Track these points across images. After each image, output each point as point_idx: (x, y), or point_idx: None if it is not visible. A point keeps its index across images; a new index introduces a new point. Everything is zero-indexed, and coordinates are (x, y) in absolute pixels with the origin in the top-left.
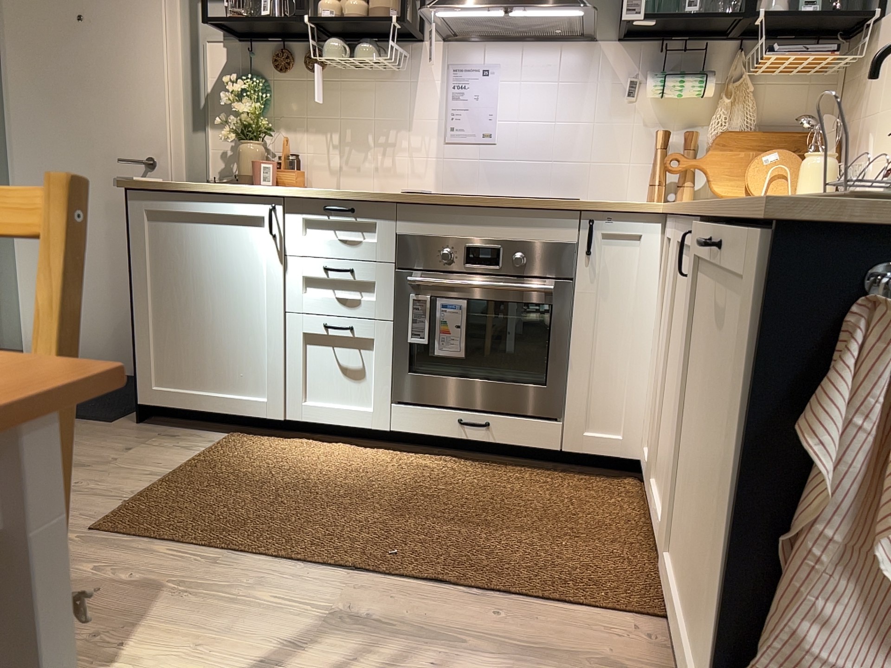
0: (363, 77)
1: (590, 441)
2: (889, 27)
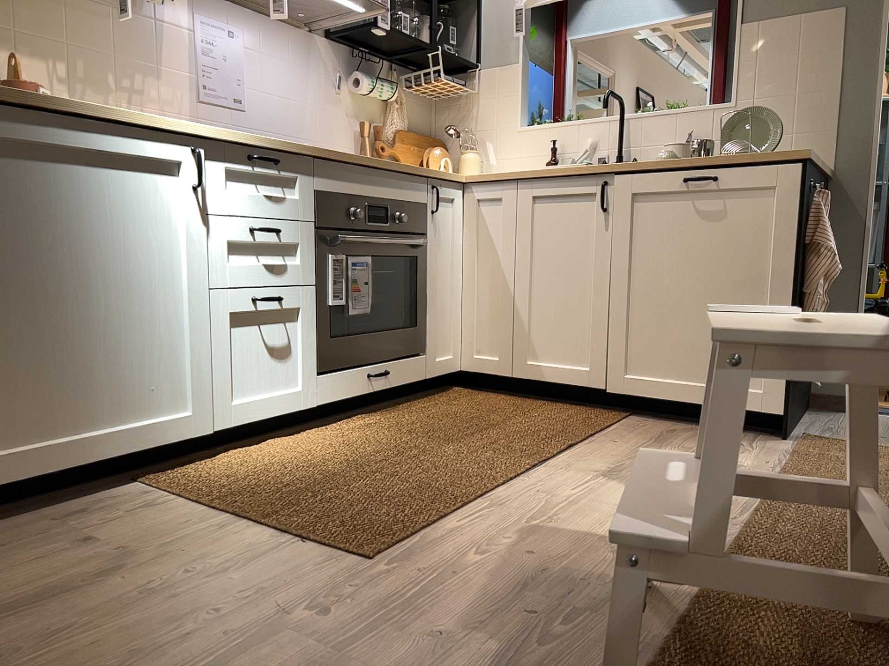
0: (101, 2)
1: (439, 363)
2: (491, 76)
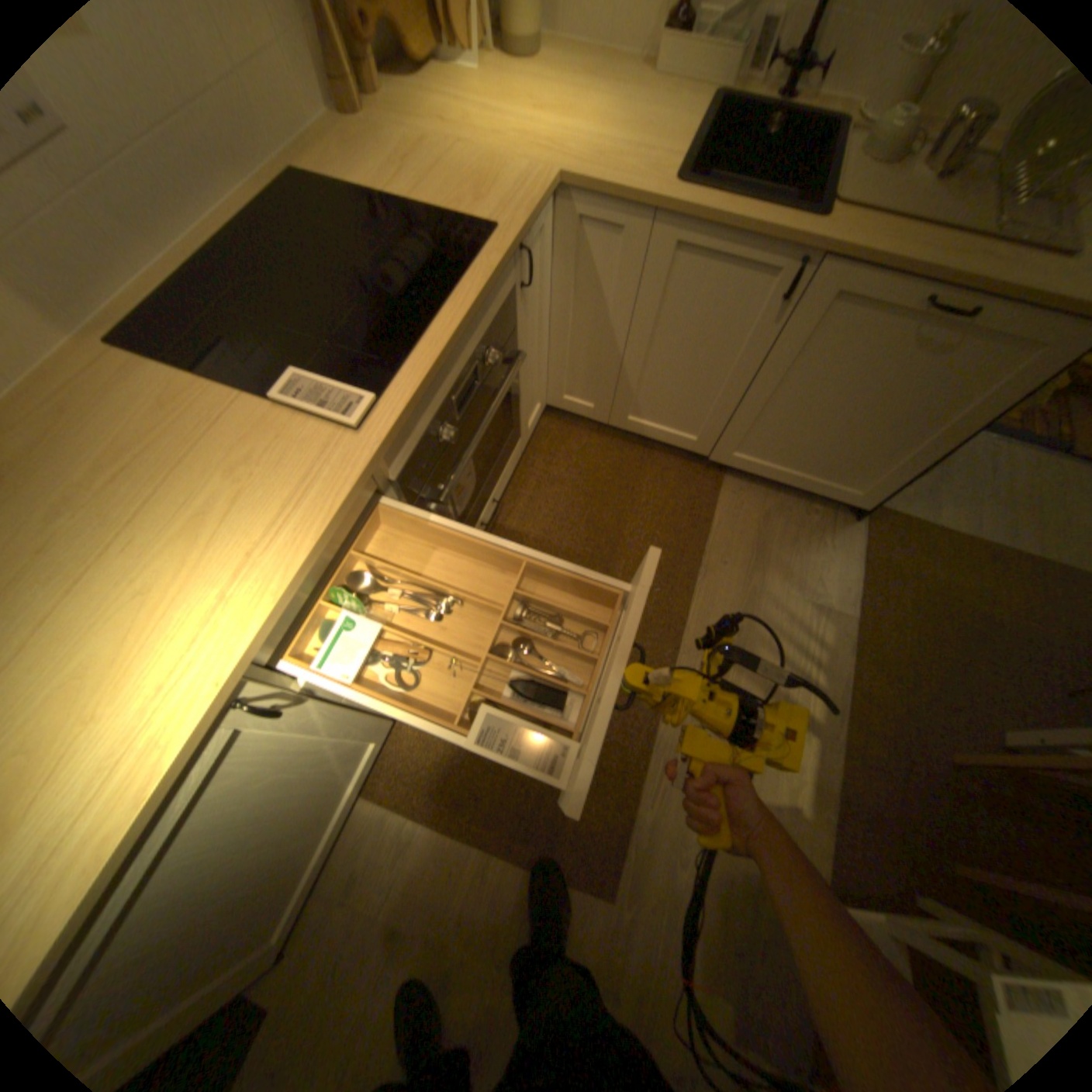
0: None
1: (527, 429)
2: None
